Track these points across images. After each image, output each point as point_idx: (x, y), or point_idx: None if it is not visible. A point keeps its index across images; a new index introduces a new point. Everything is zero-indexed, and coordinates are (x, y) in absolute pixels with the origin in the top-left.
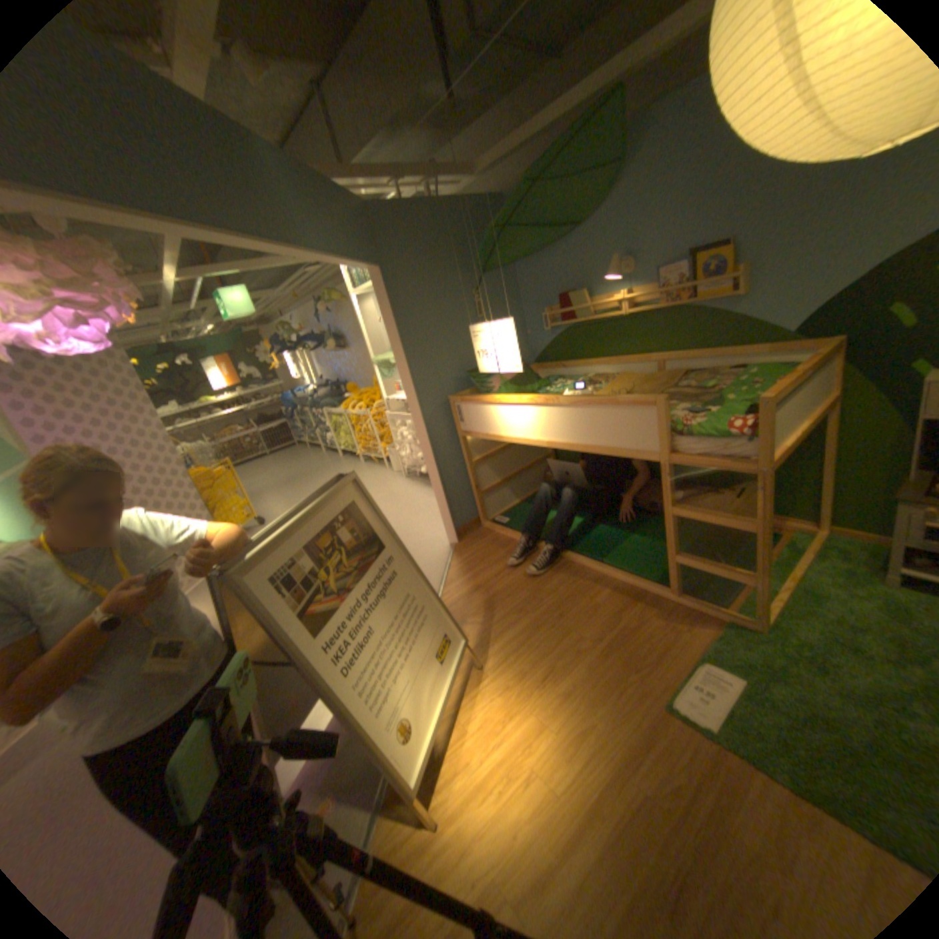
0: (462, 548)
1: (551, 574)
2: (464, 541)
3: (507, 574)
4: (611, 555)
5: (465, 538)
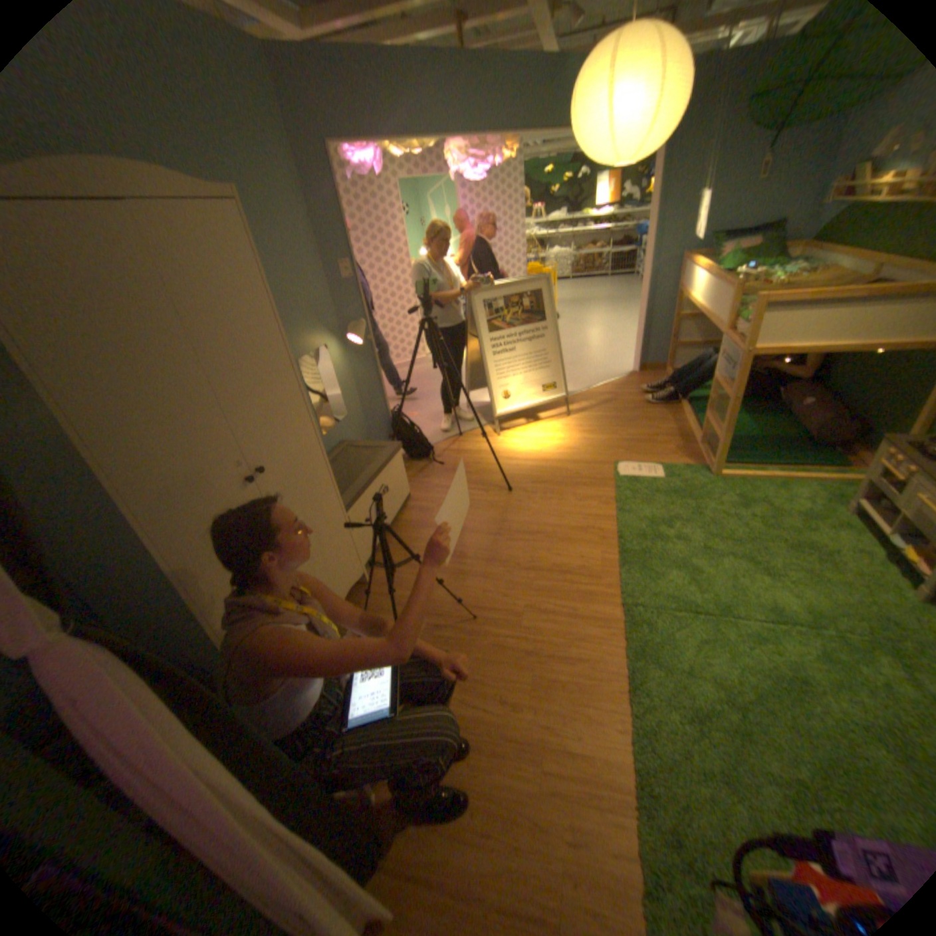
0: (635, 377)
1: (659, 408)
2: (642, 374)
3: (637, 397)
4: (708, 416)
5: (645, 373)
